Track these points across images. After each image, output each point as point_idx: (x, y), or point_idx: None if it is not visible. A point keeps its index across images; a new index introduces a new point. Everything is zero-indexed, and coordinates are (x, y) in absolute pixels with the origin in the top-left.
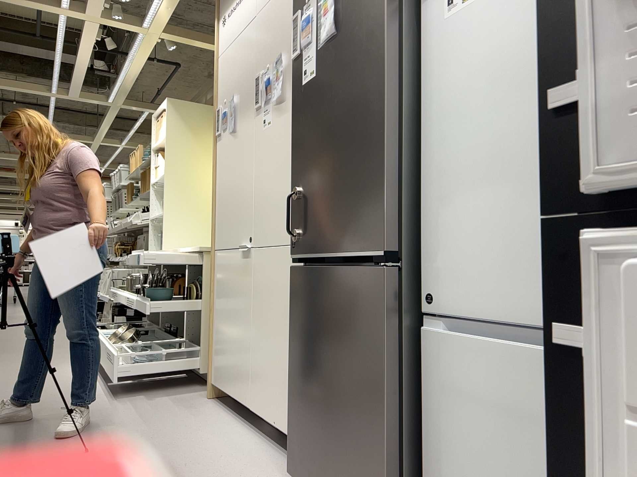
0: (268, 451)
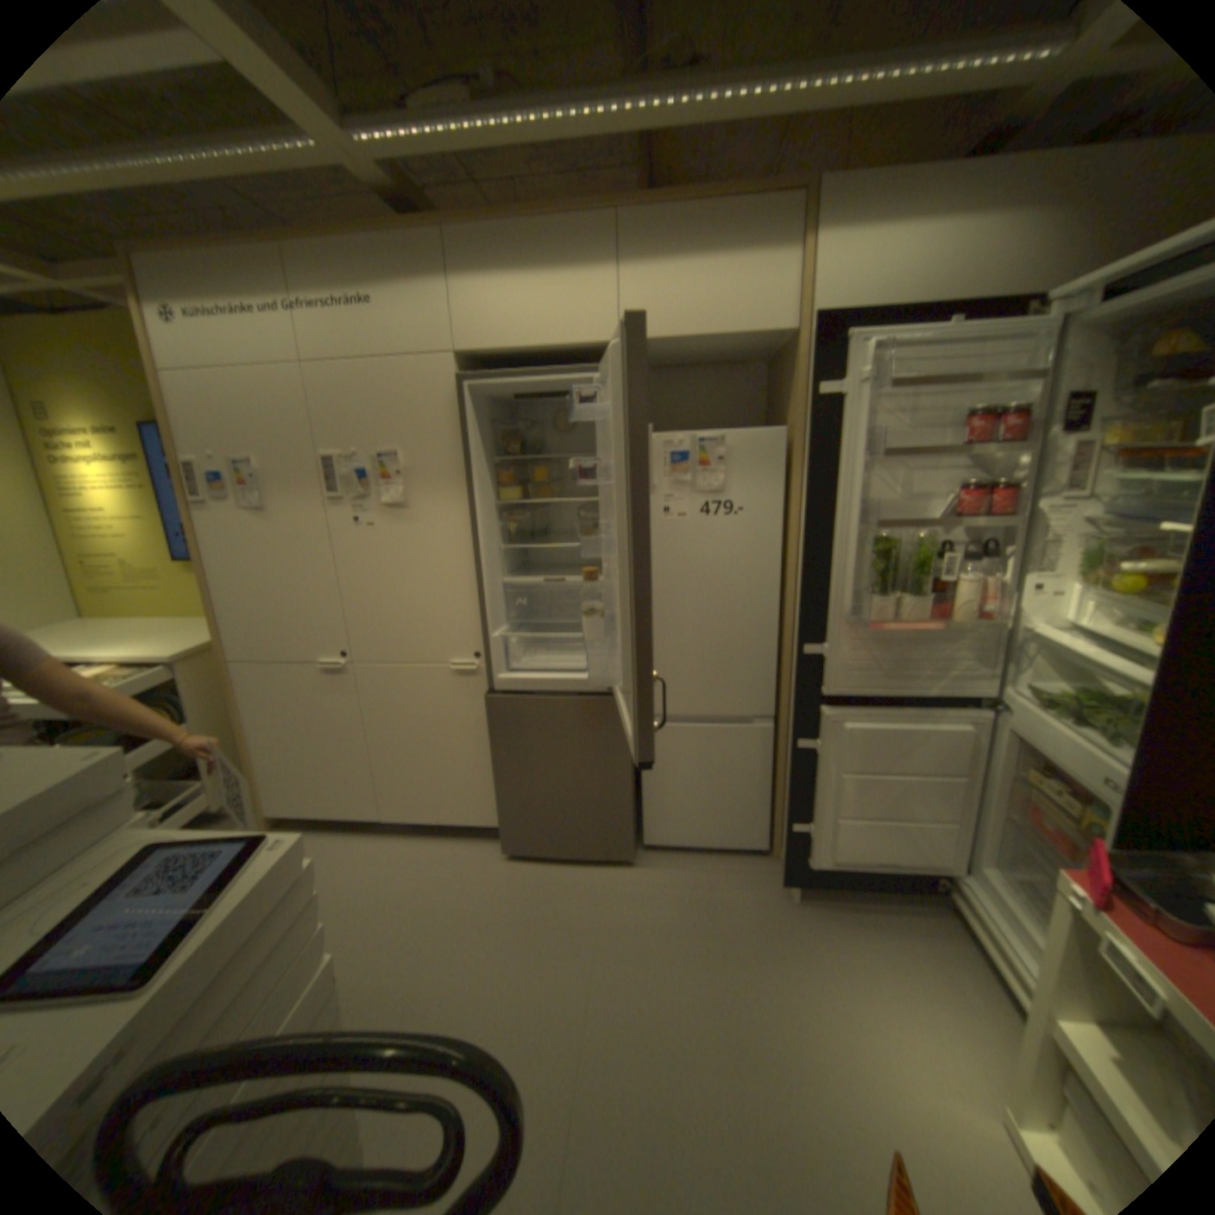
0: (439, 846)
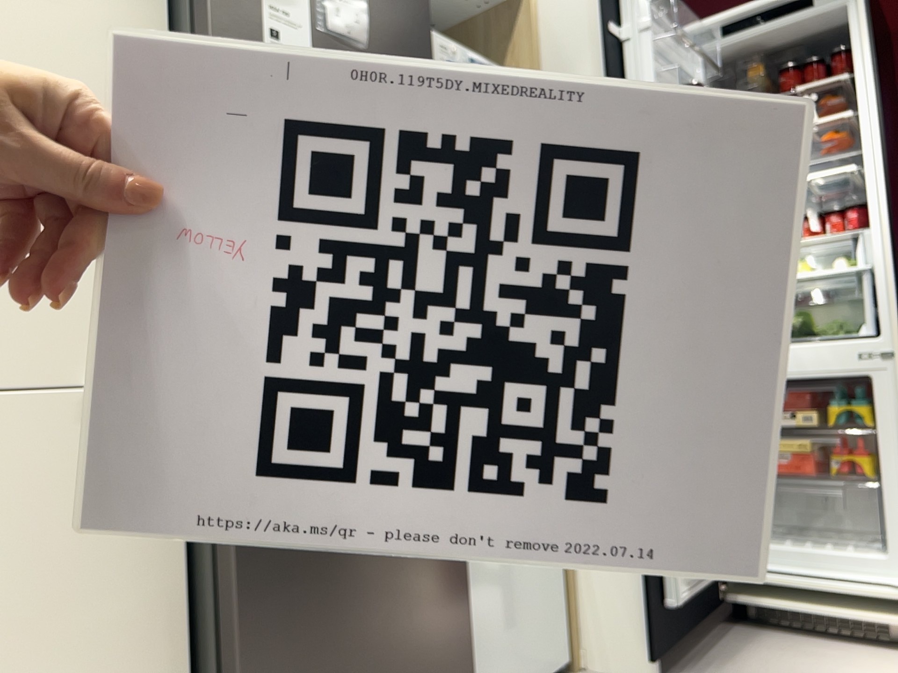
0: None
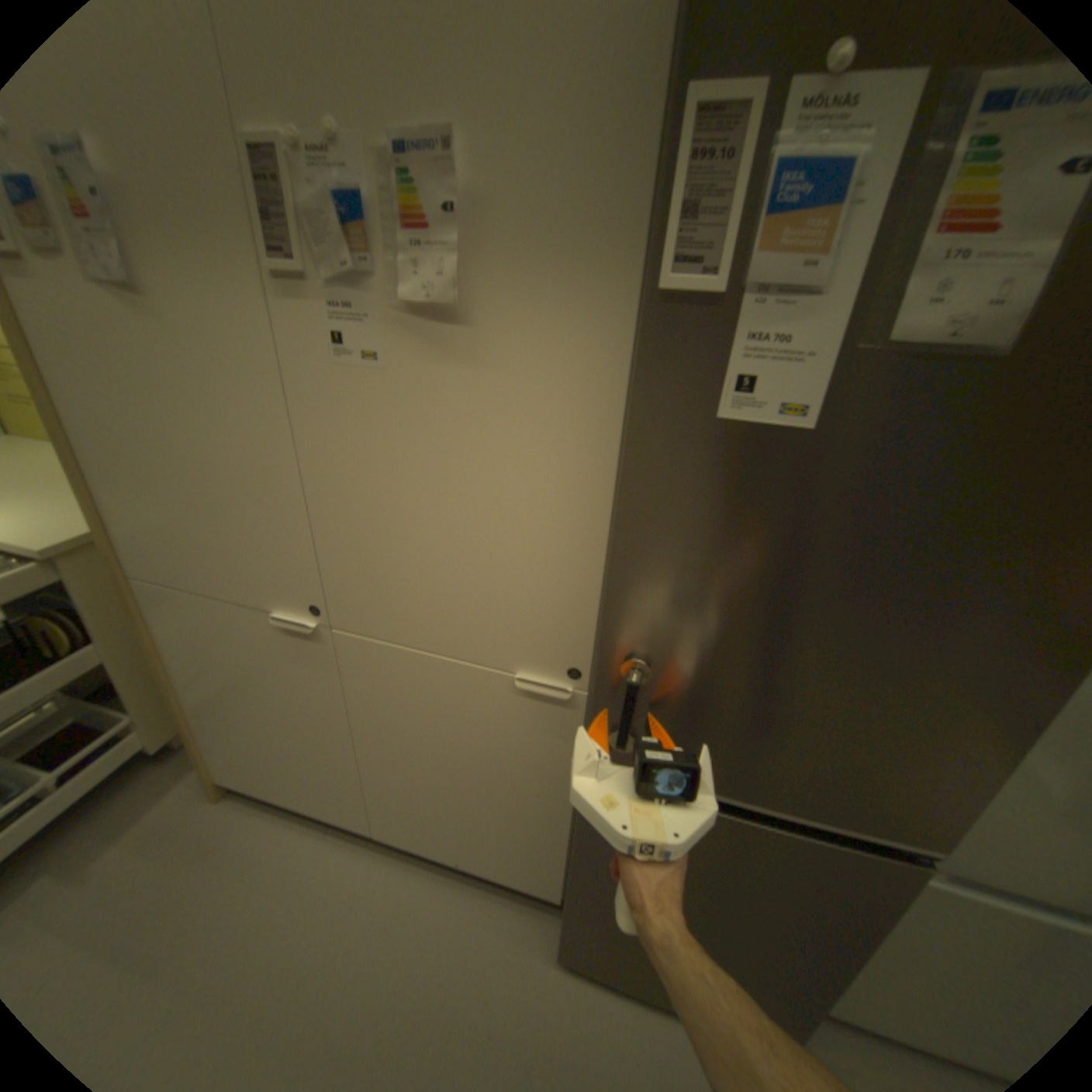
0: (453, 896)
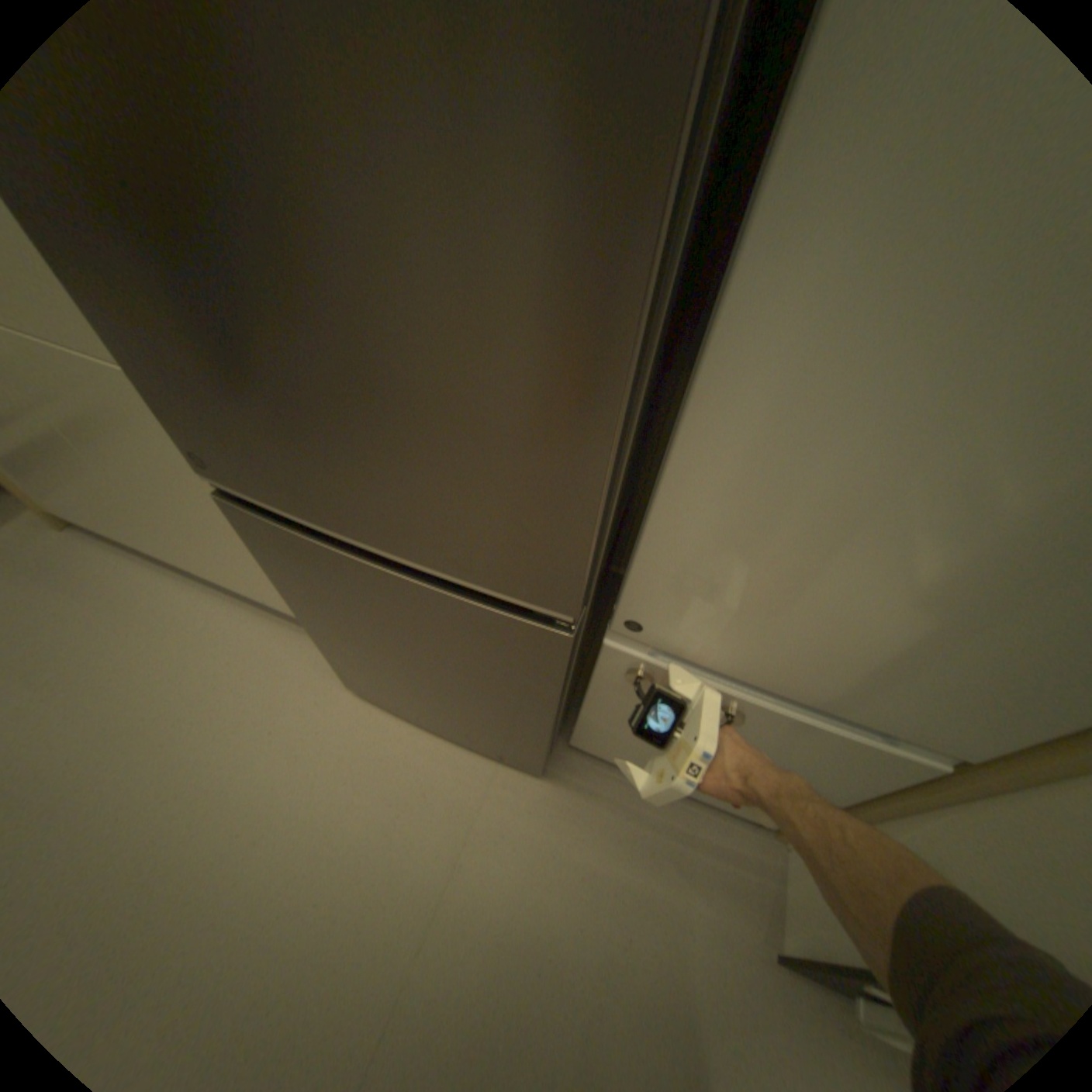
0: (272, 627)
